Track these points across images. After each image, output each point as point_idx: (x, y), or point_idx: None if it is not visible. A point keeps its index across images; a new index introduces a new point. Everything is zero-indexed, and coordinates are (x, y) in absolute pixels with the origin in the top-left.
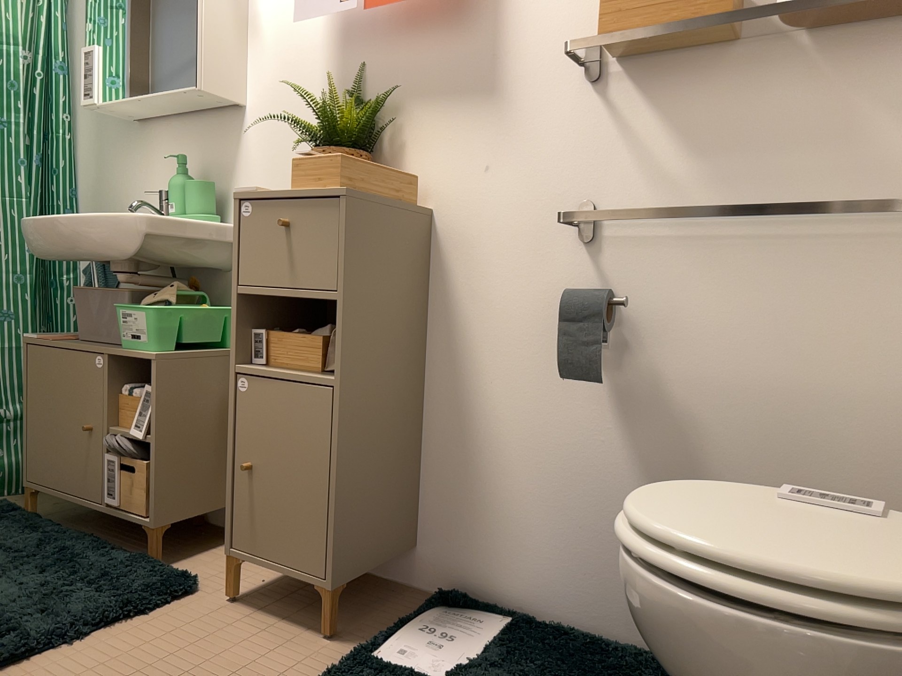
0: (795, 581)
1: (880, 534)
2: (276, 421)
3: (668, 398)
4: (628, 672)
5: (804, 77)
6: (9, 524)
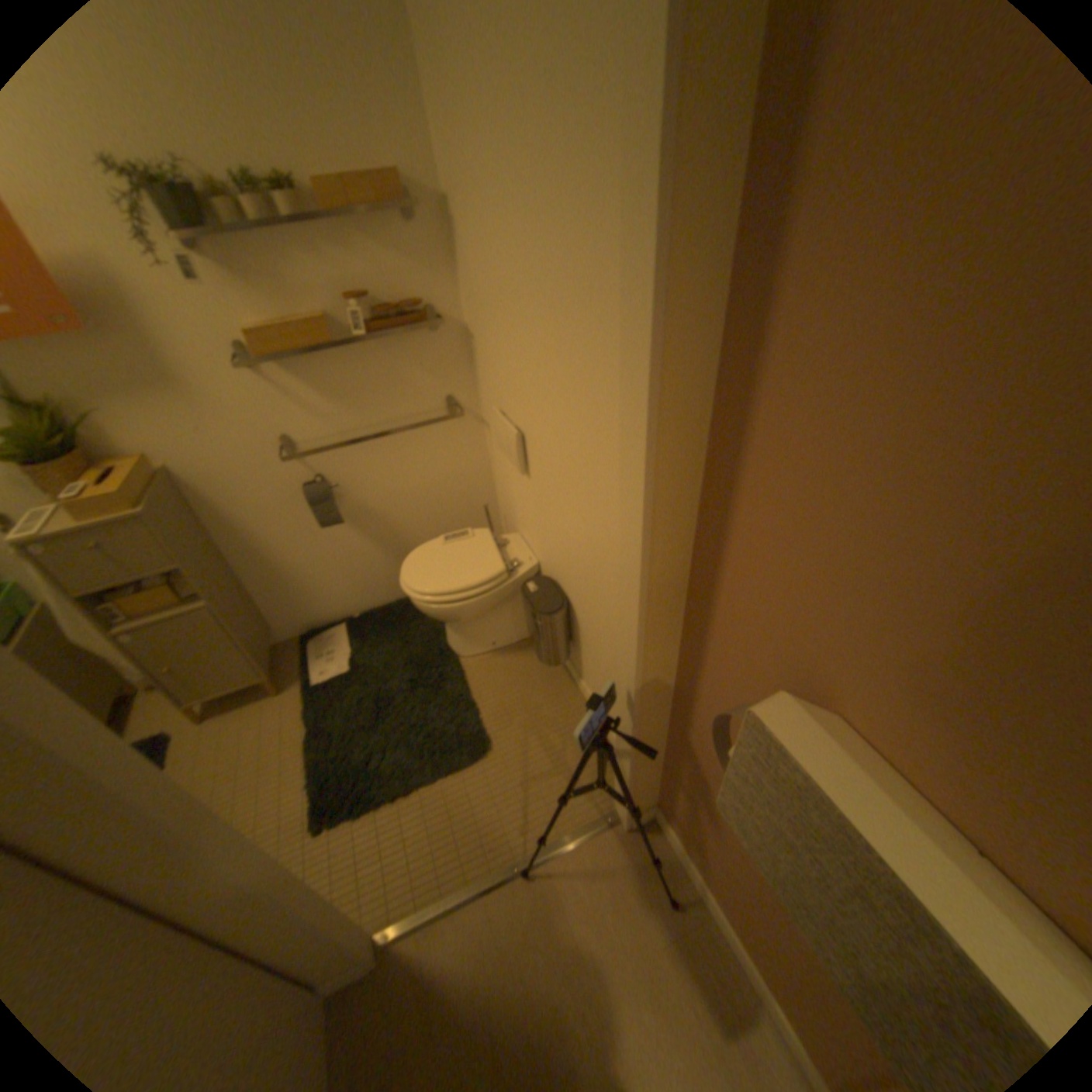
0: (470, 587)
1: (475, 548)
2: (170, 643)
3: (368, 511)
4: (403, 614)
5: (371, 356)
6: None
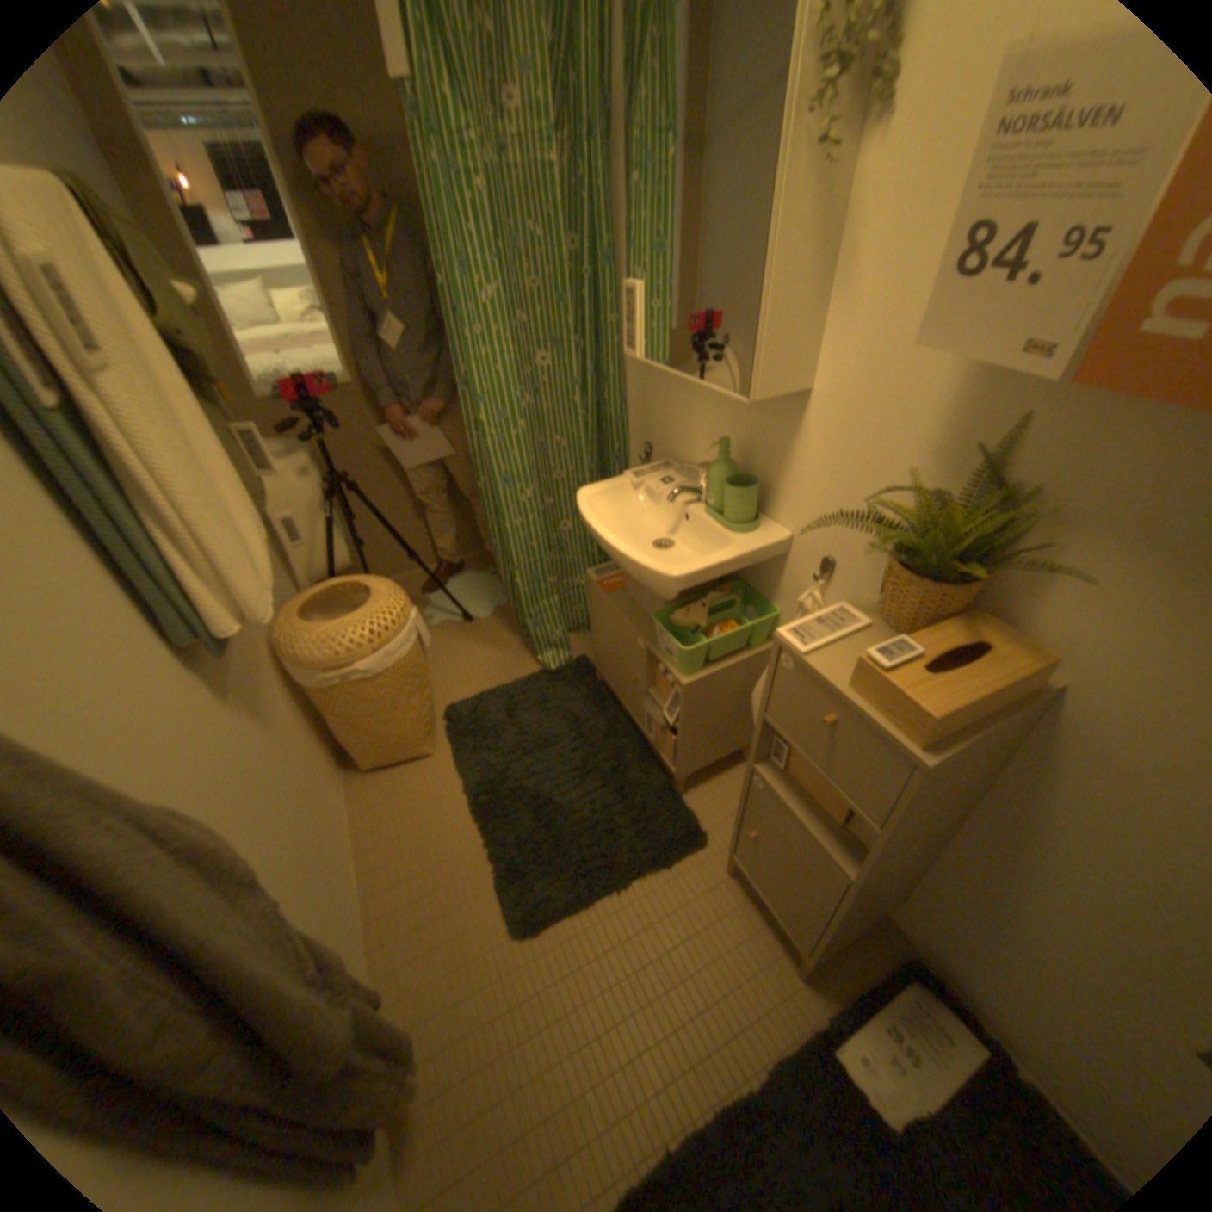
0: None
1: None
2: (789, 838)
3: None
4: None
5: None
6: (587, 697)
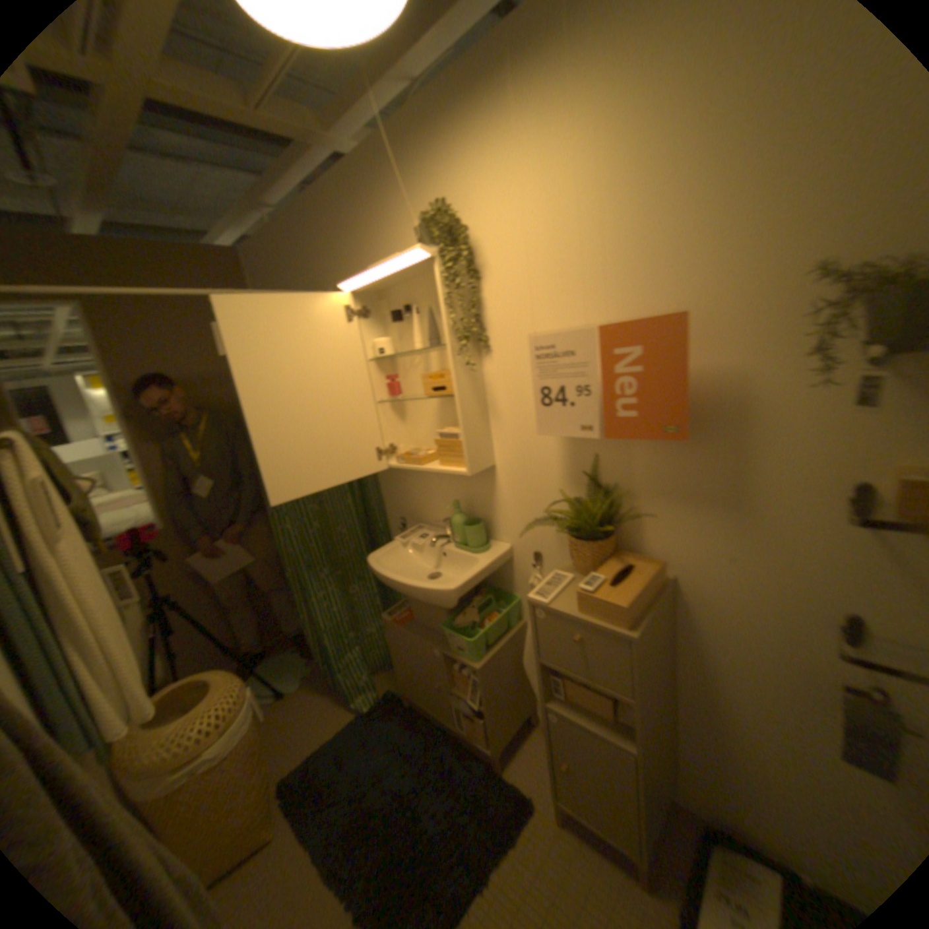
0: None
1: None
2: (586, 753)
3: None
4: None
5: None
6: (399, 725)
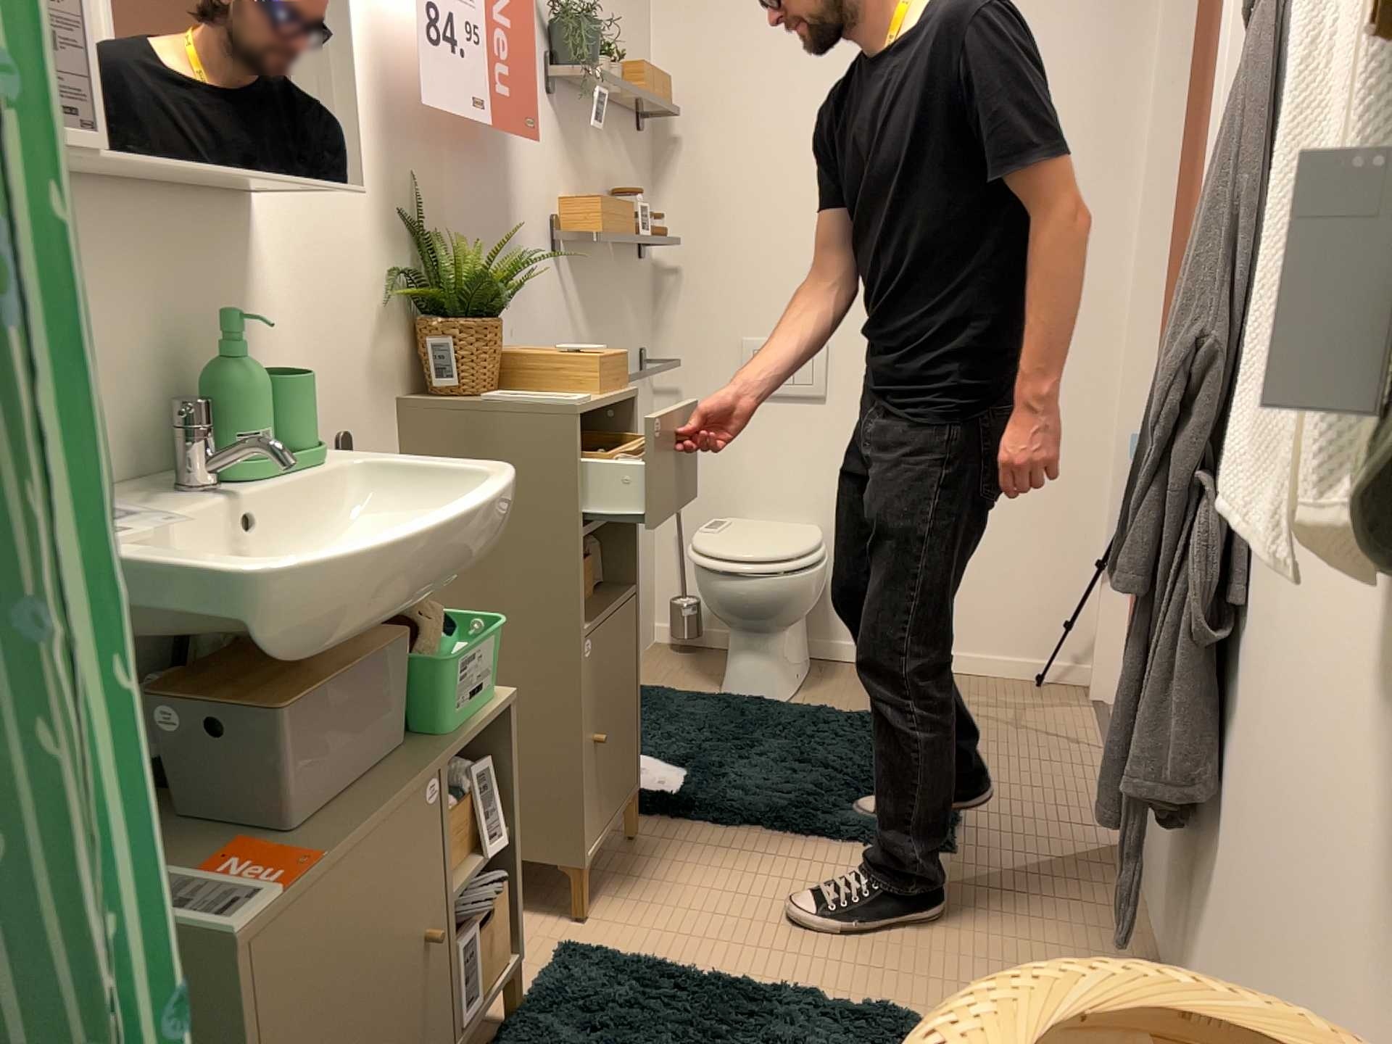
0: (819, 545)
1: (757, 529)
2: (613, 660)
3: None
4: (644, 704)
5: (615, 283)
6: None
